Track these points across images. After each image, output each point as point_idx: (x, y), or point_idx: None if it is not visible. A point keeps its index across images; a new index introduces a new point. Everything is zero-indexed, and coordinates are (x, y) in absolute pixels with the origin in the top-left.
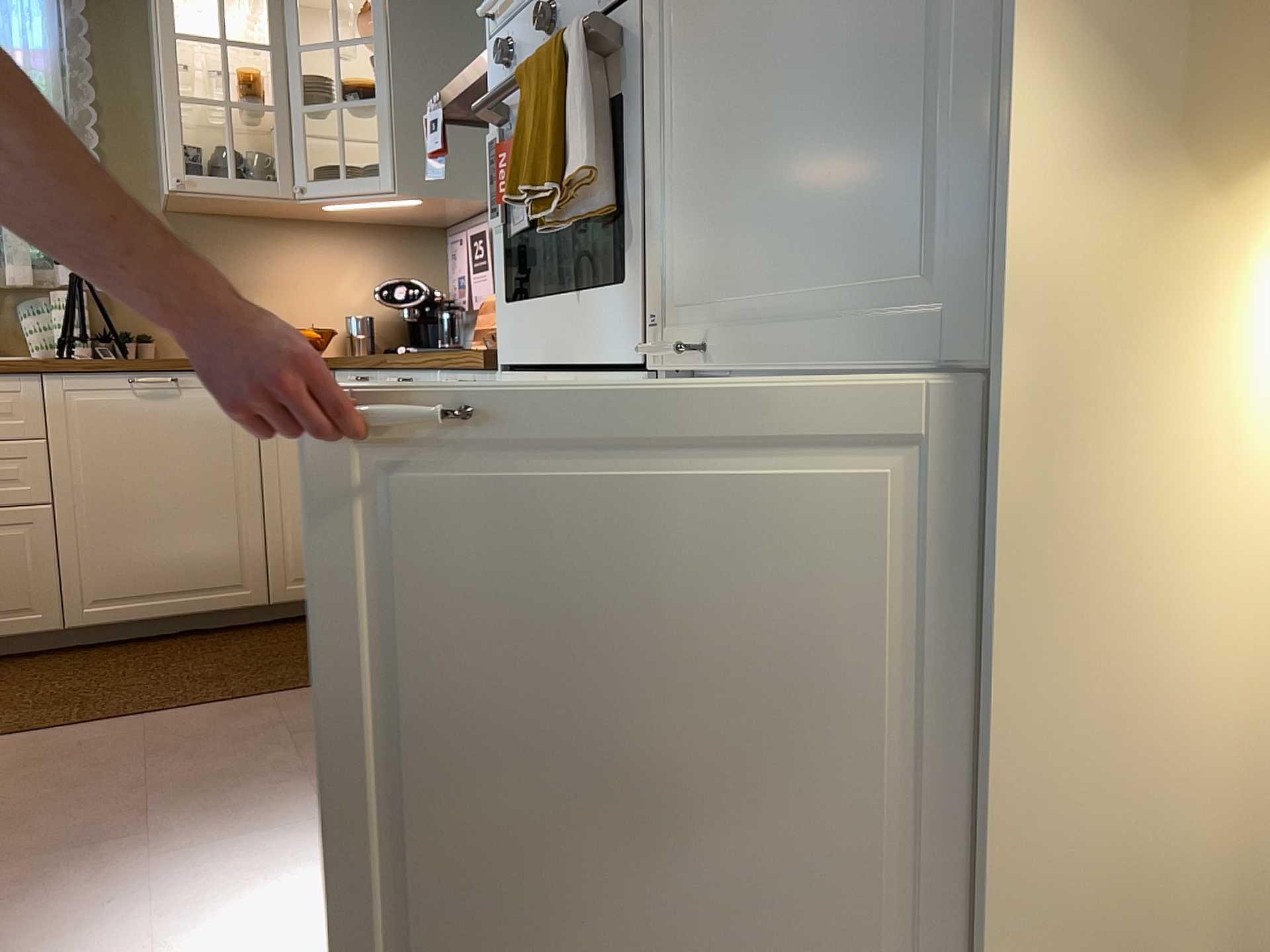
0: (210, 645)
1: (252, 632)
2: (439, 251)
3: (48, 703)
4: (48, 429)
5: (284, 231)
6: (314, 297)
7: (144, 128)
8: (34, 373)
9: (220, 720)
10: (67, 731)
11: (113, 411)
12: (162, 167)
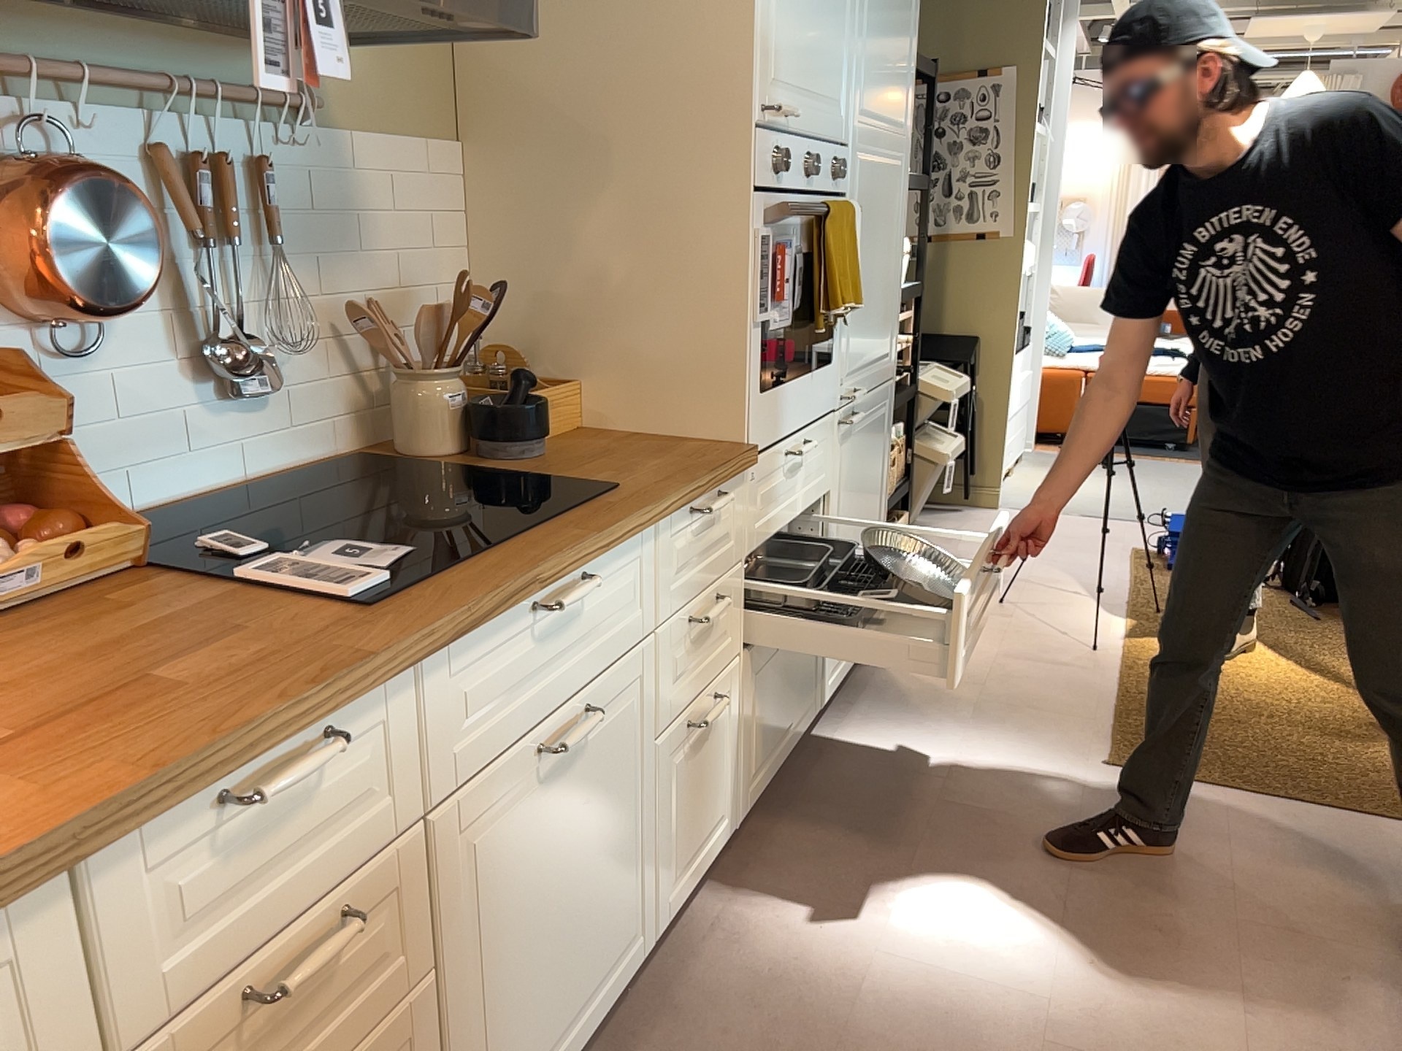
0: None
1: None
2: None
3: None
4: None
5: None
6: None
7: None
8: None
9: None
10: None
11: None
12: None
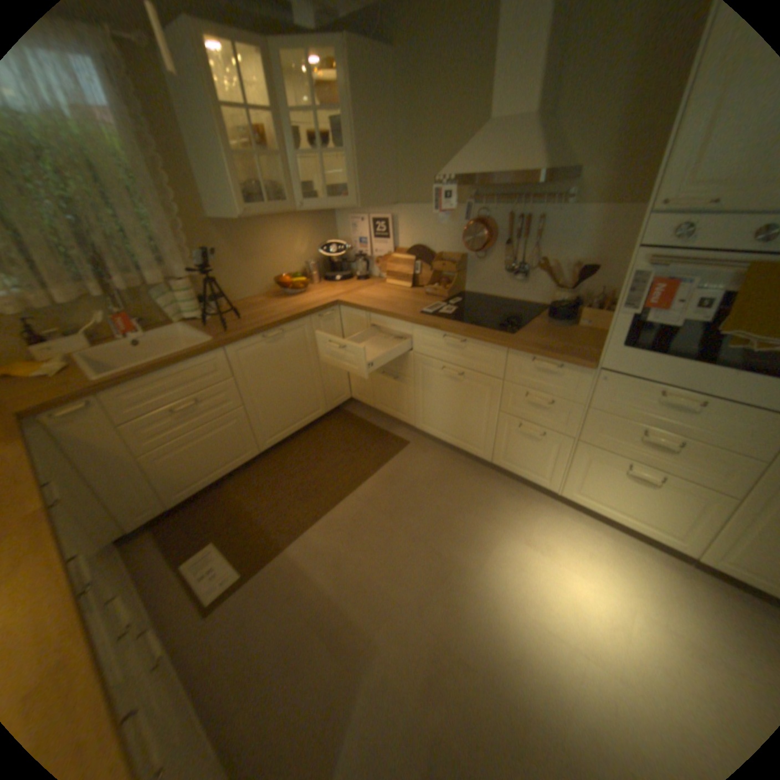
0: (317, 438)
1: (323, 425)
2: (331, 219)
3: (299, 498)
4: (231, 374)
5: (265, 221)
6: (285, 255)
7: (180, 164)
8: (220, 349)
9: (385, 486)
10: (332, 513)
11: (257, 355)
12: (203, 193)
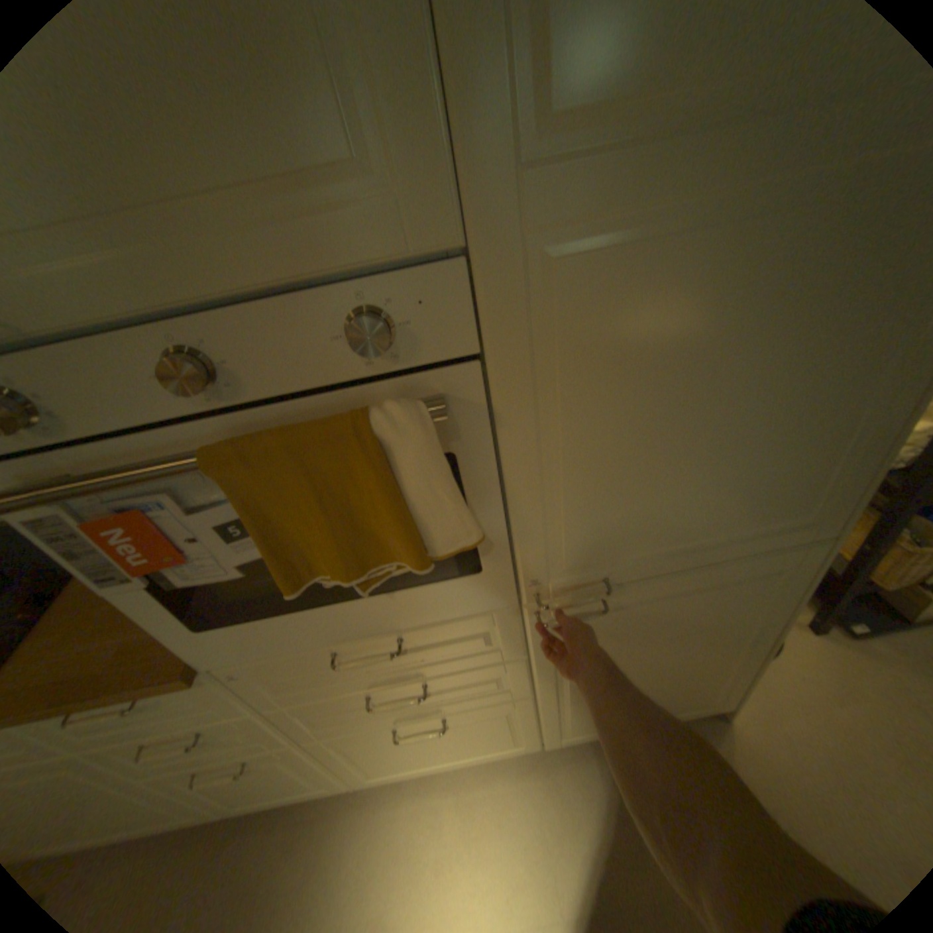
0: None
1: None
2: None
3: None
4: None
5: None
6: None
7: None
8: None
9: None
10: None
11: None
12: None
